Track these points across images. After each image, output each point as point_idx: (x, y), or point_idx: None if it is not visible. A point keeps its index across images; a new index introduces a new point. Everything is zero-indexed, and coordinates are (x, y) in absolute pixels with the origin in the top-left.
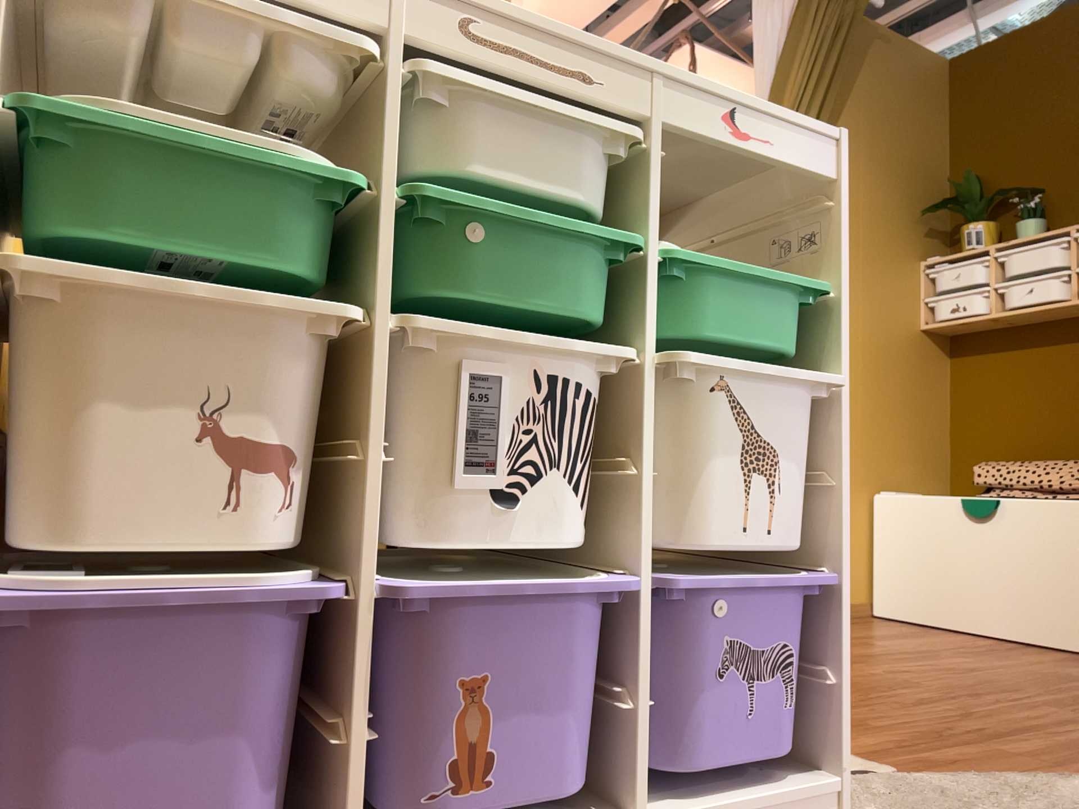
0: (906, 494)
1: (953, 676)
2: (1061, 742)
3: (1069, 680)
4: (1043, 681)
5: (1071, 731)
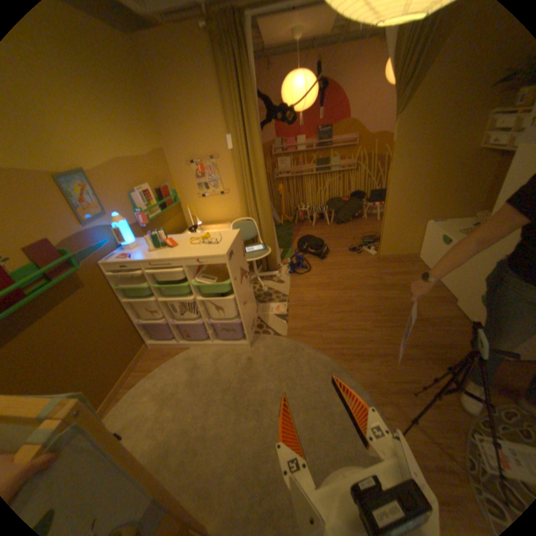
0: (448, 220)
1: (371, 304)
2: (339, 339)
3: (407, 313)
4: (395, 312)
5: (351, 336)
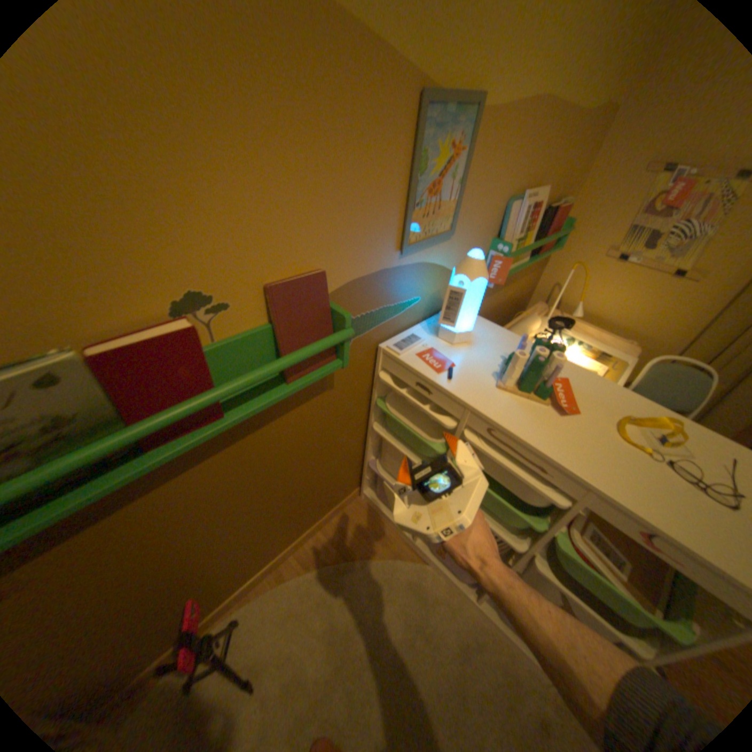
0: None
1: None
2: None
3: None
4: None
5: None
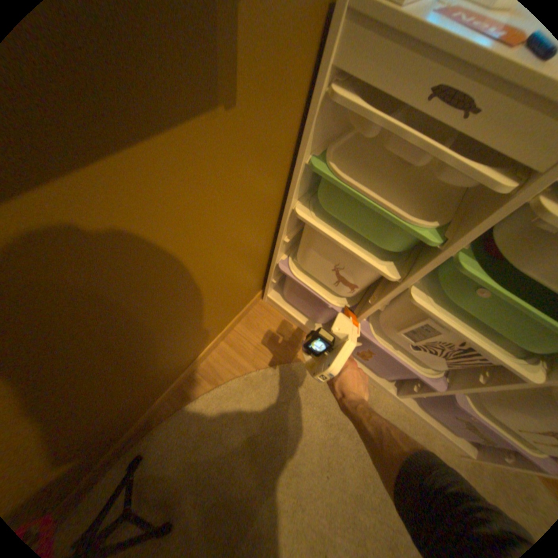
0: None
1: None
2: None
3: None
4: None
5: None
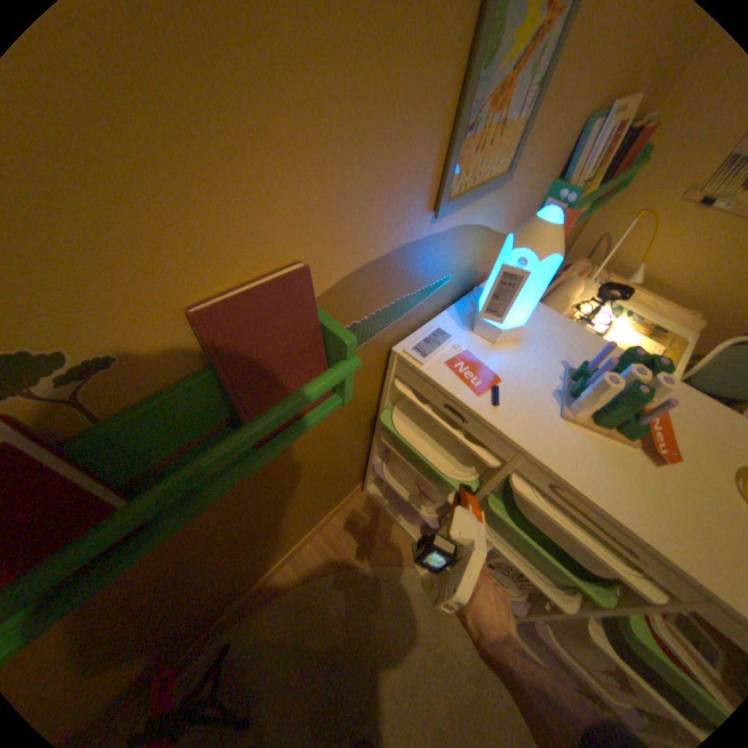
0: None
1: None
2: None
3: None
4: None
5: None
